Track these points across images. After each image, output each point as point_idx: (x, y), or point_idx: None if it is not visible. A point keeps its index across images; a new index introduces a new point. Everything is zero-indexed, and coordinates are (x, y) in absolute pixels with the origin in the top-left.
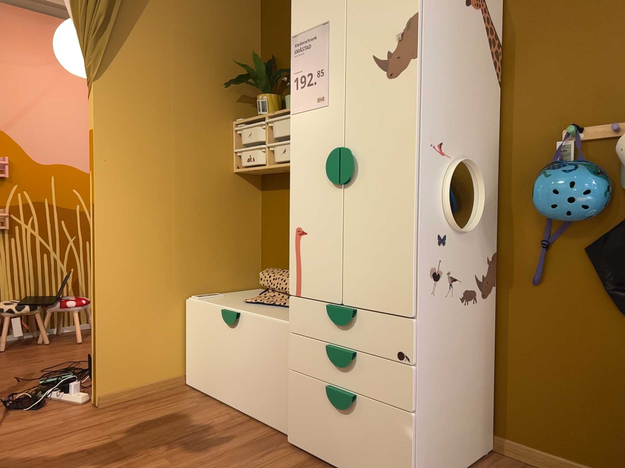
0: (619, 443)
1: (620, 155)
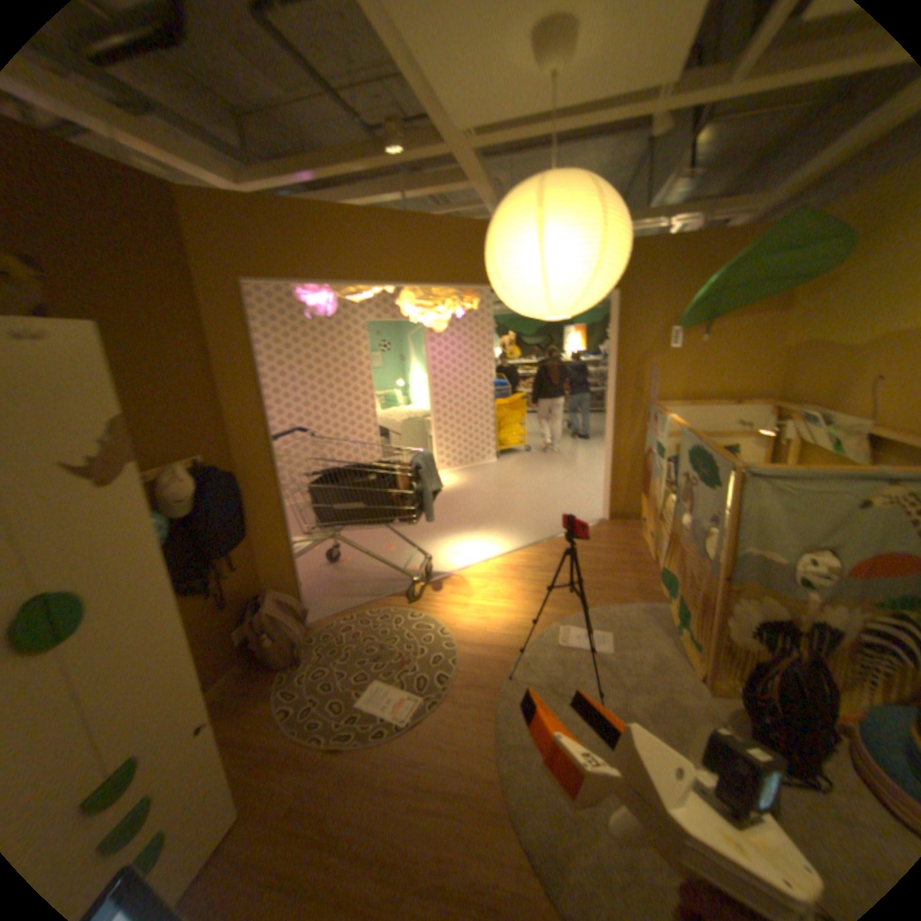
0: (203, 673)
1: (176, 498)
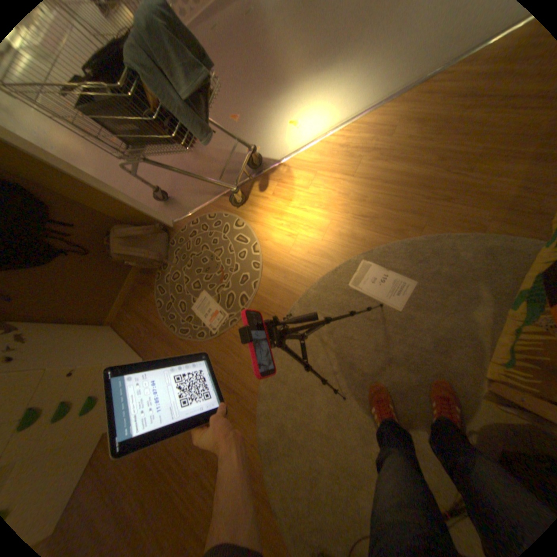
0: (111, 279)
1: None
